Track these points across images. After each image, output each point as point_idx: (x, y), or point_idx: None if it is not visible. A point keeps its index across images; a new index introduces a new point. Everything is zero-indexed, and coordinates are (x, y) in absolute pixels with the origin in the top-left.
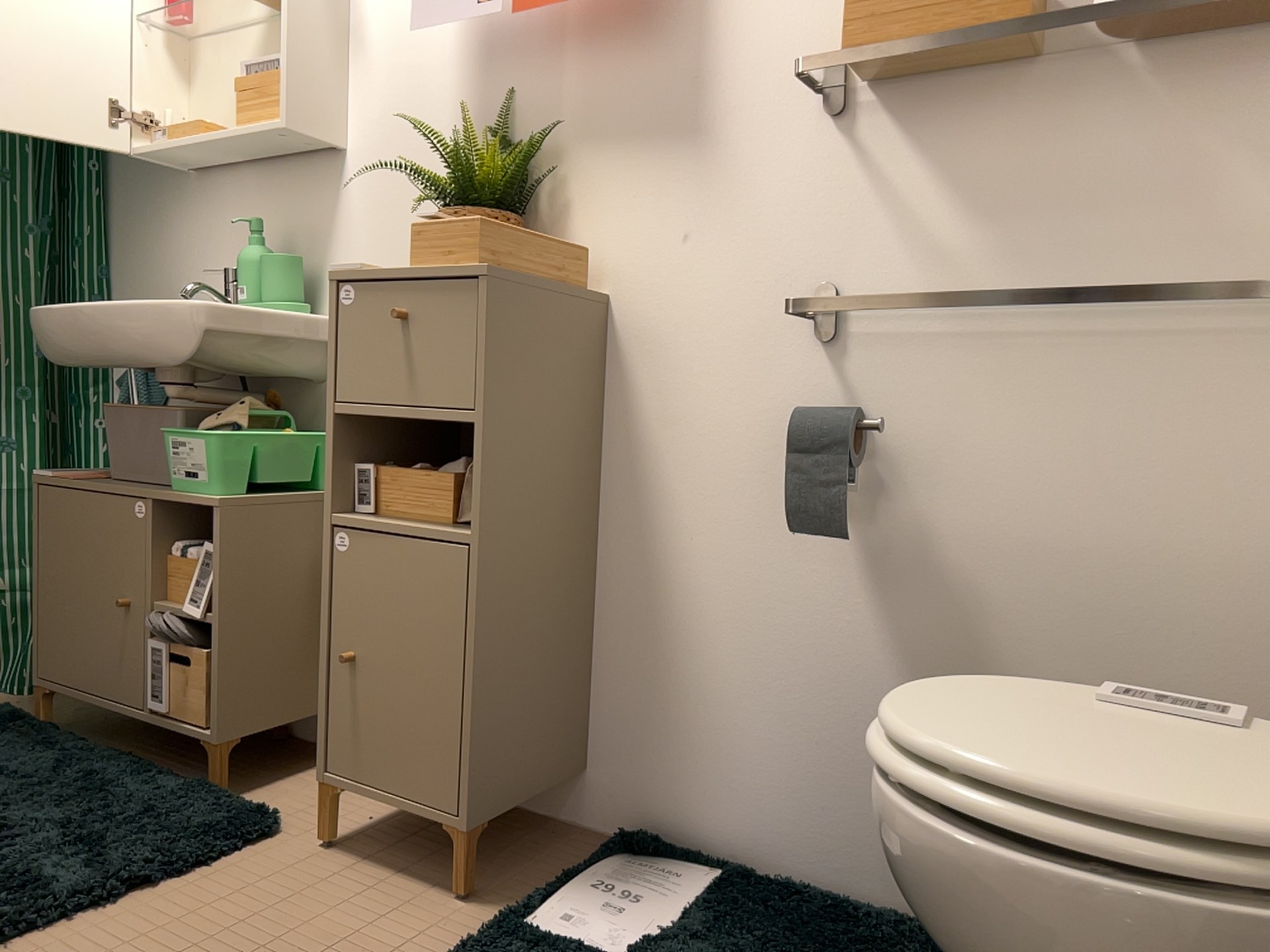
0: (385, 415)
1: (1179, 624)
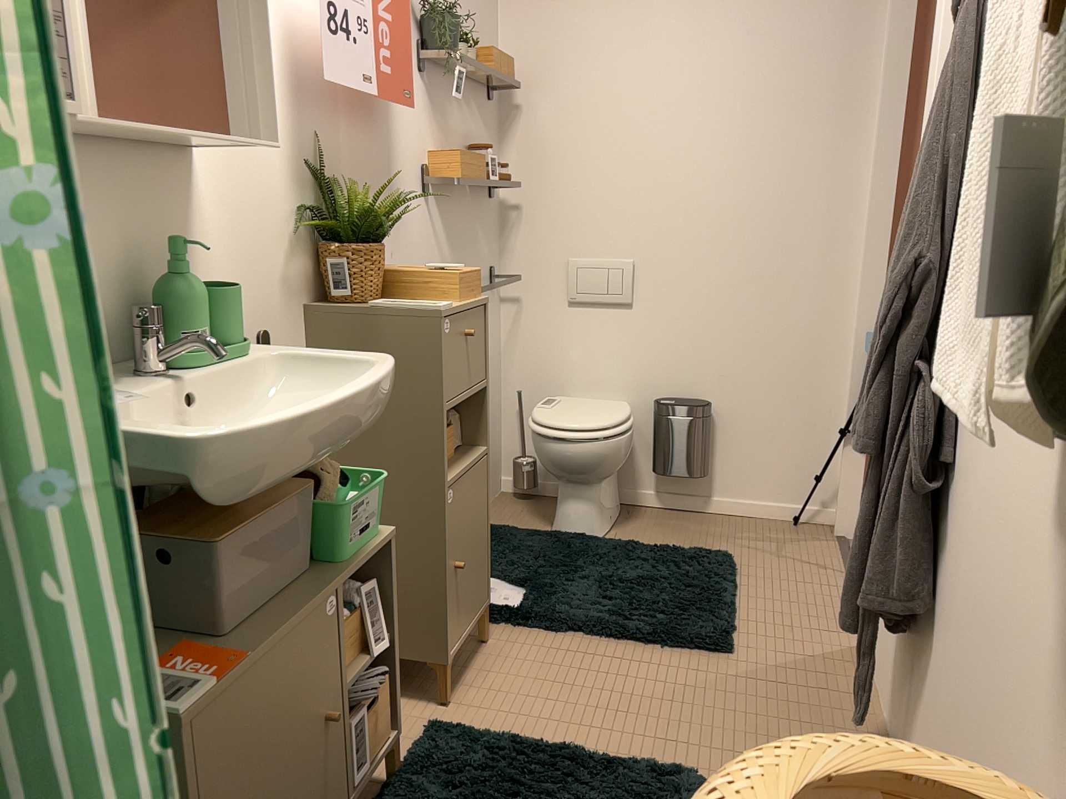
0: (461, 400)
1: None
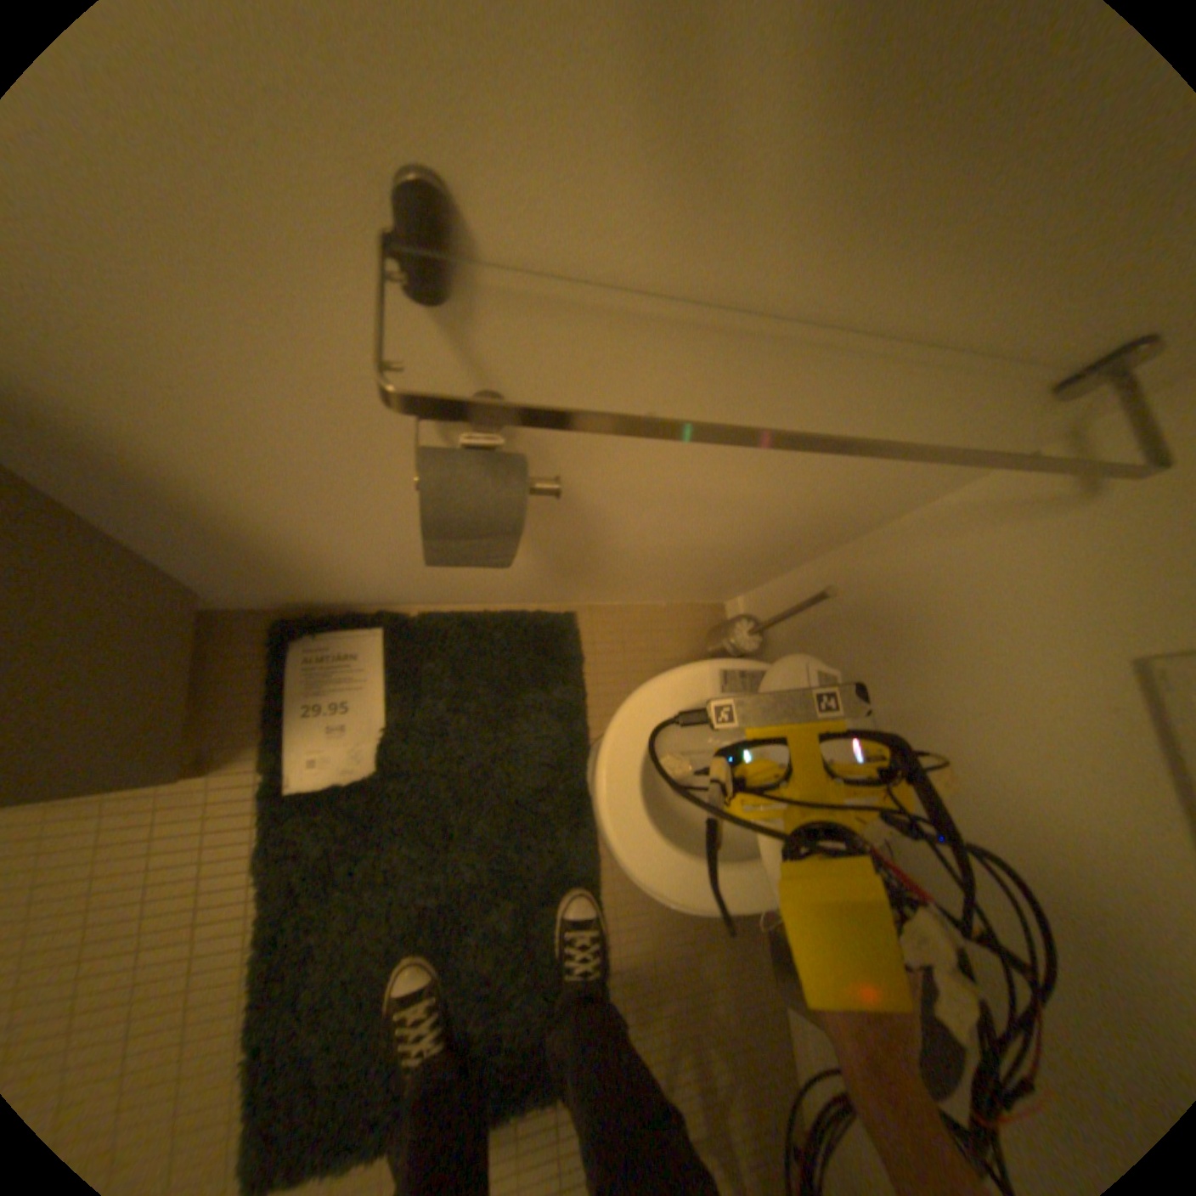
0: None
1: (754, 526)
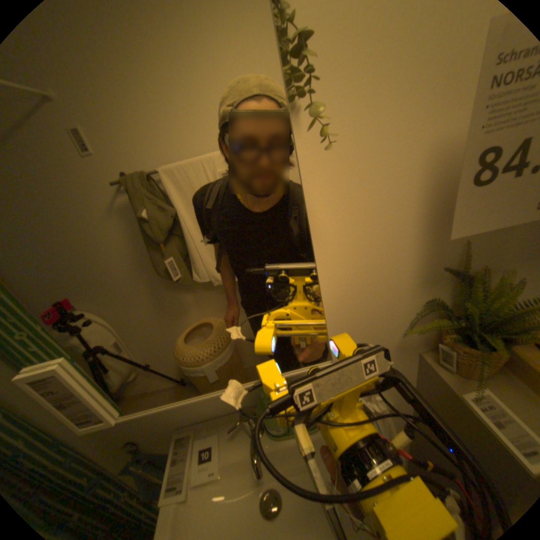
0: None
1: None
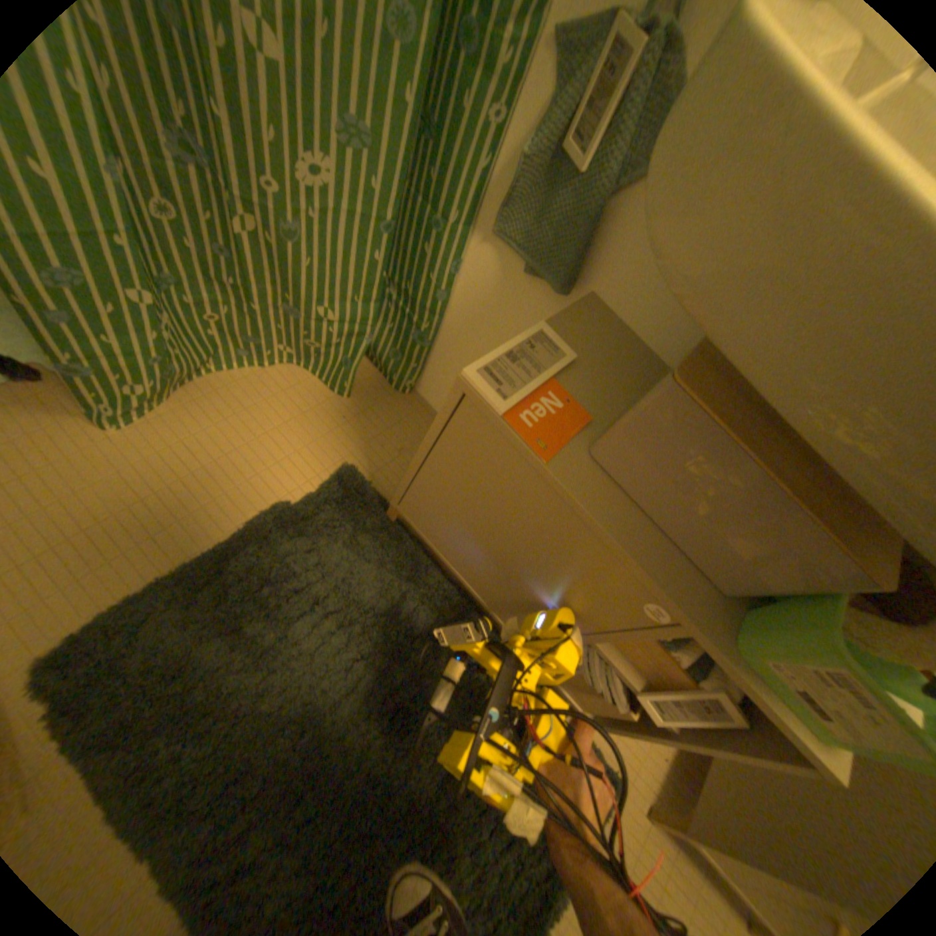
0: None
1: None
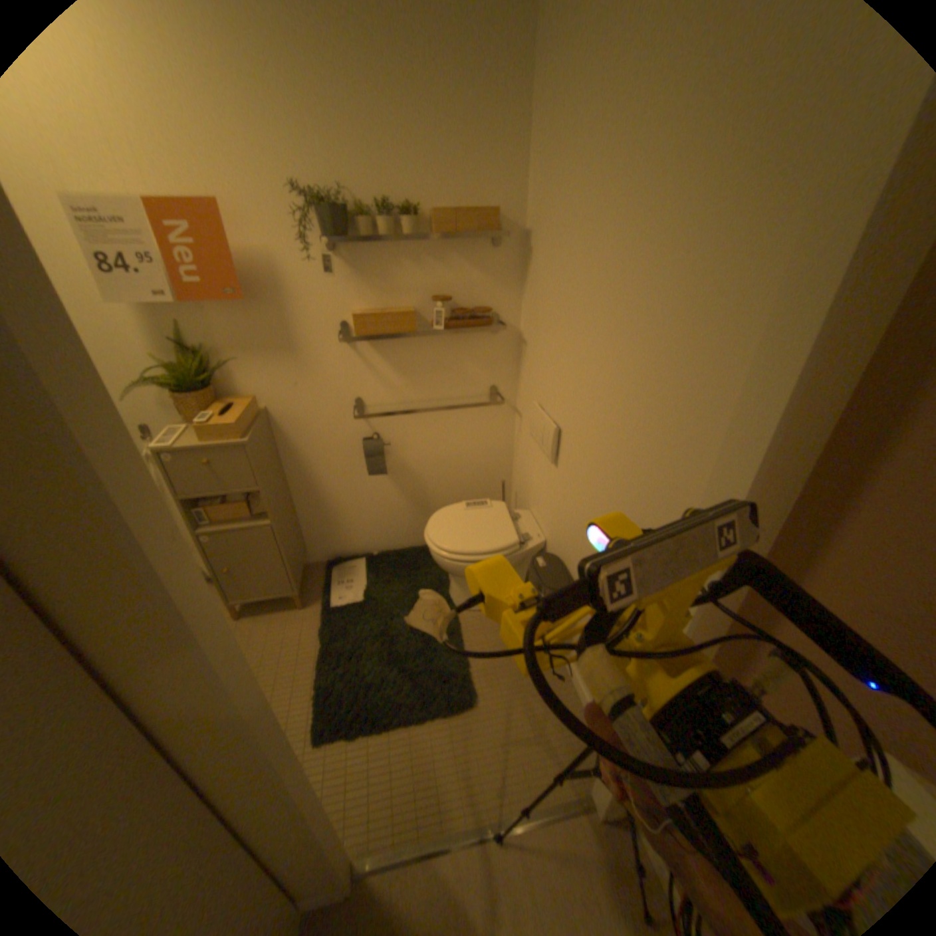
0: (208, 497)
1: (467, 470)
